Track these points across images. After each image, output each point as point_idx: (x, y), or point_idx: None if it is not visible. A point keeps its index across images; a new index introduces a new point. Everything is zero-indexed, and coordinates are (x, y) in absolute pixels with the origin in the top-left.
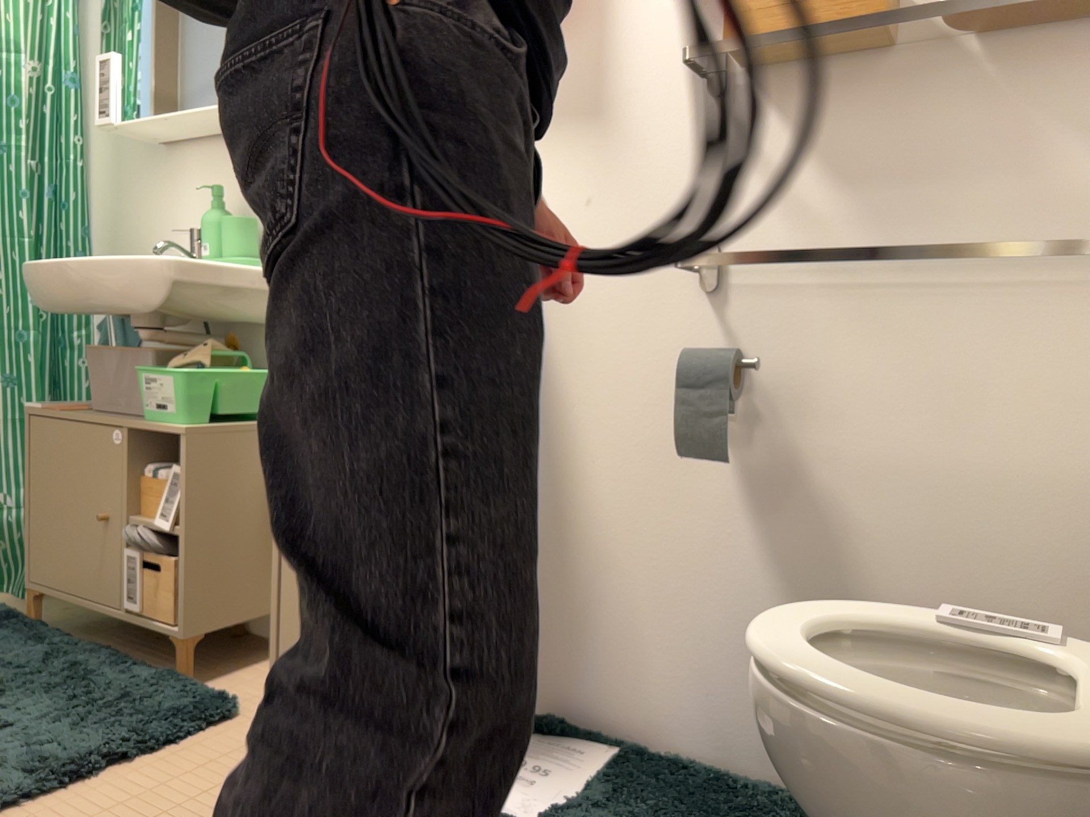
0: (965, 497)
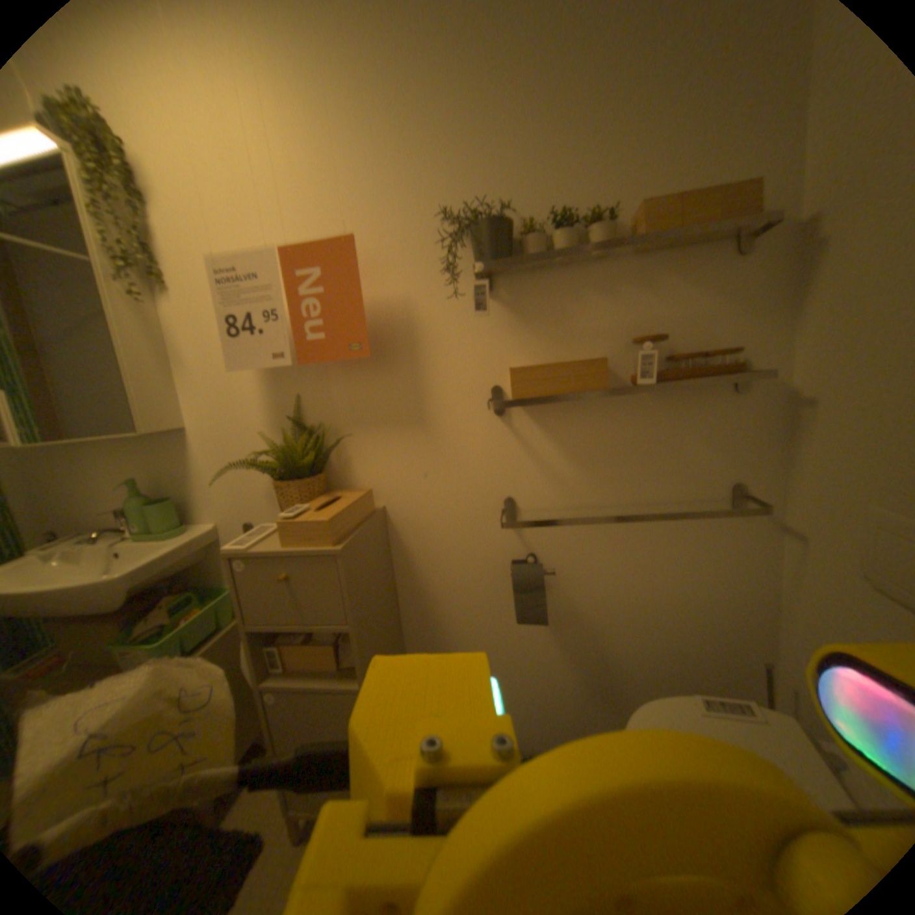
0: (666, 615)
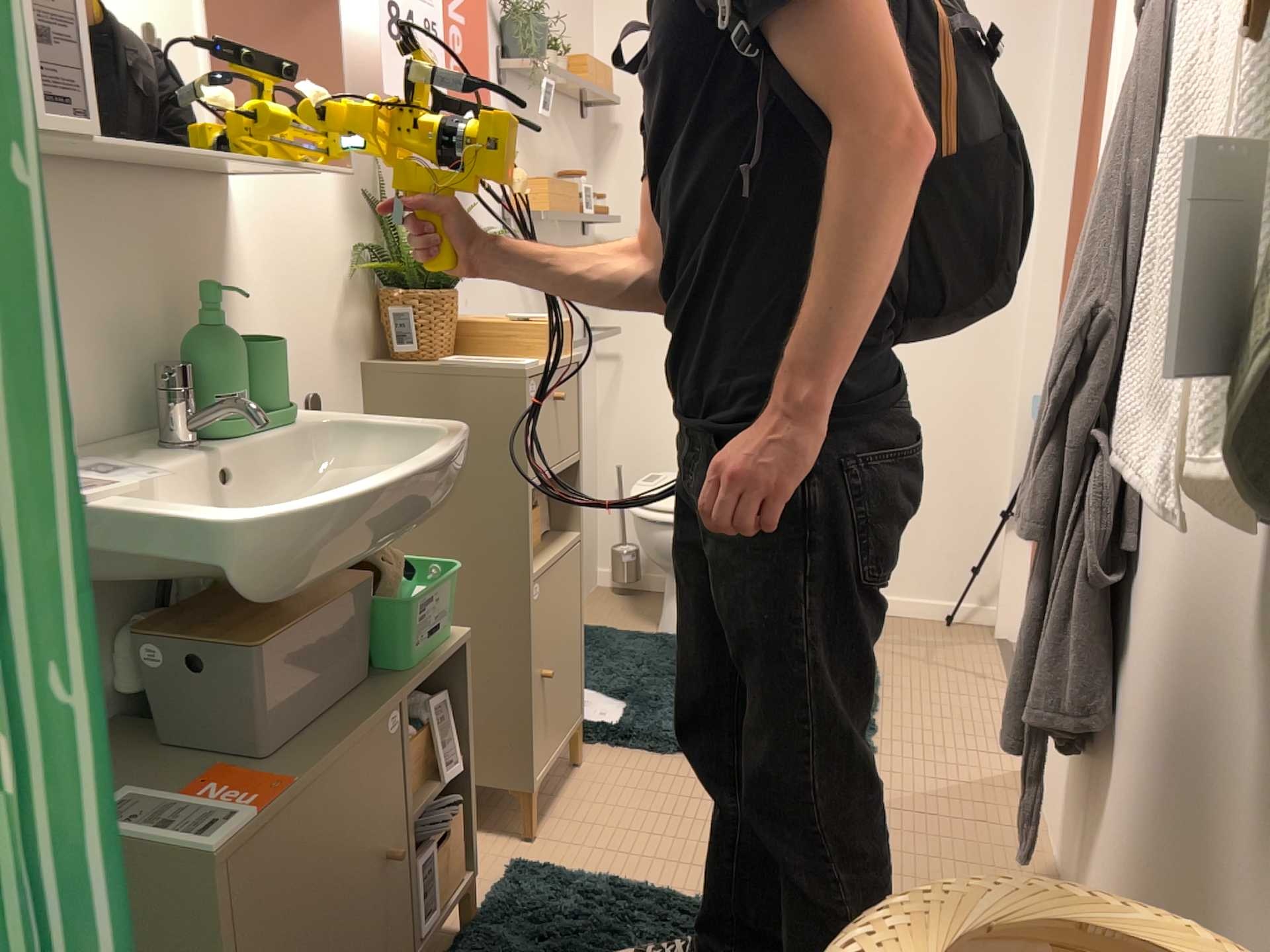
0: None
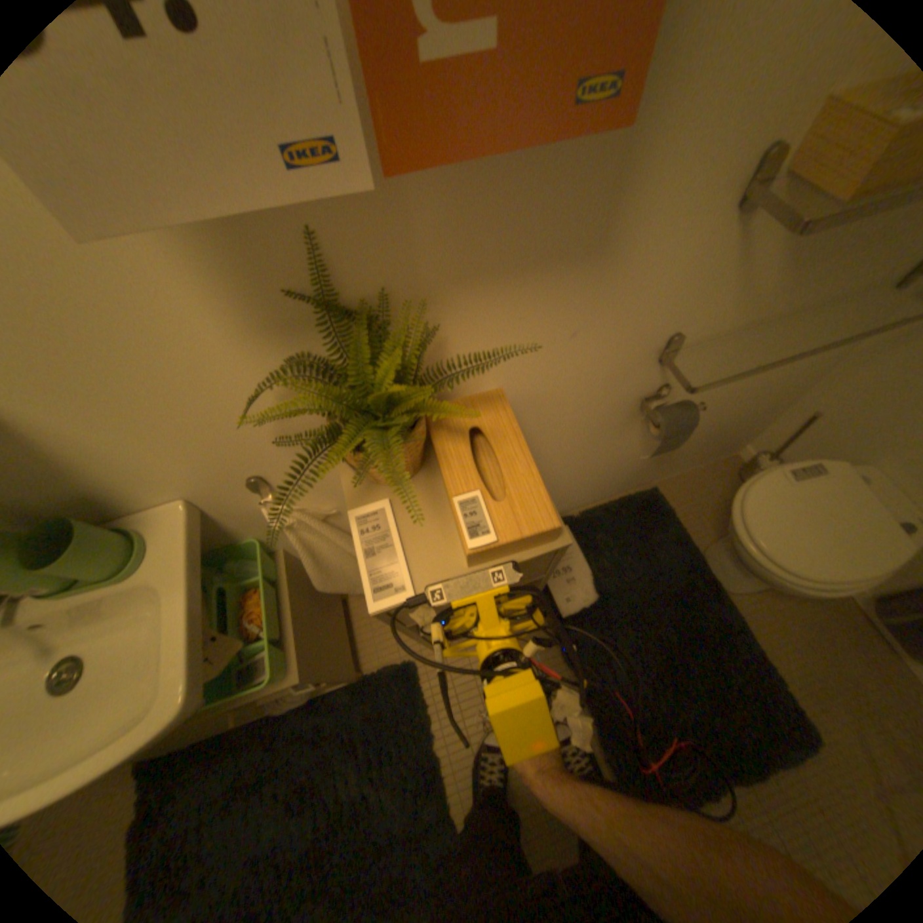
0: (748, 395)
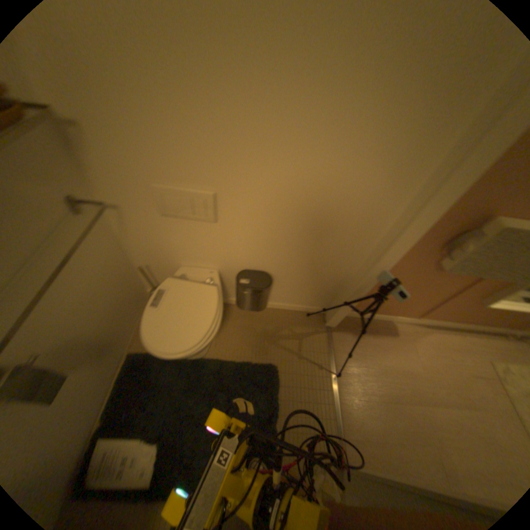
0: (92, 293)
